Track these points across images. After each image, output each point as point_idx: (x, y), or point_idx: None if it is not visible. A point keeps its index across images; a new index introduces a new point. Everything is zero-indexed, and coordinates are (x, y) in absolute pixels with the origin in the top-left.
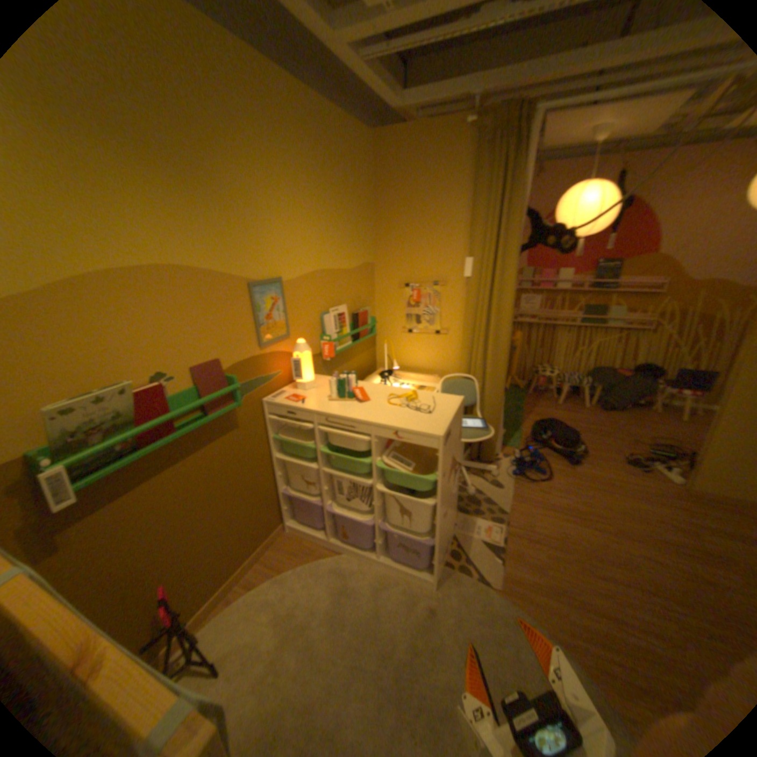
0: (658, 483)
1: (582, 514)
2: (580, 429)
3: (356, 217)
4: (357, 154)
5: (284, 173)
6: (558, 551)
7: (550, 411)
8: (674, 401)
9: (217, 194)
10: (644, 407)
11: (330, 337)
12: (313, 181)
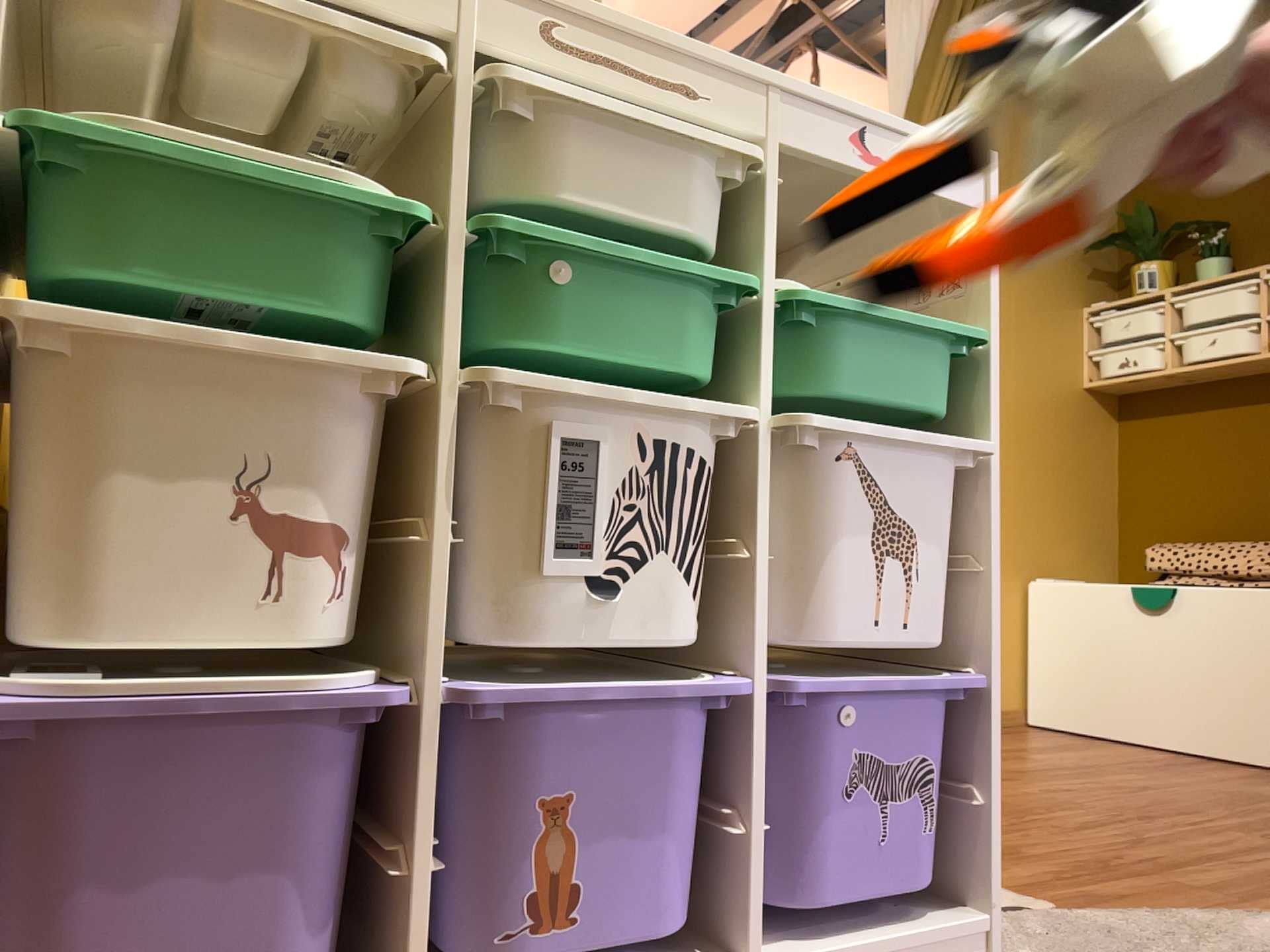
0: None
1: None
2: None
3: None
4: None
5: None
6: None
7: None
8: None
9: None
10: None
11: None
12: None
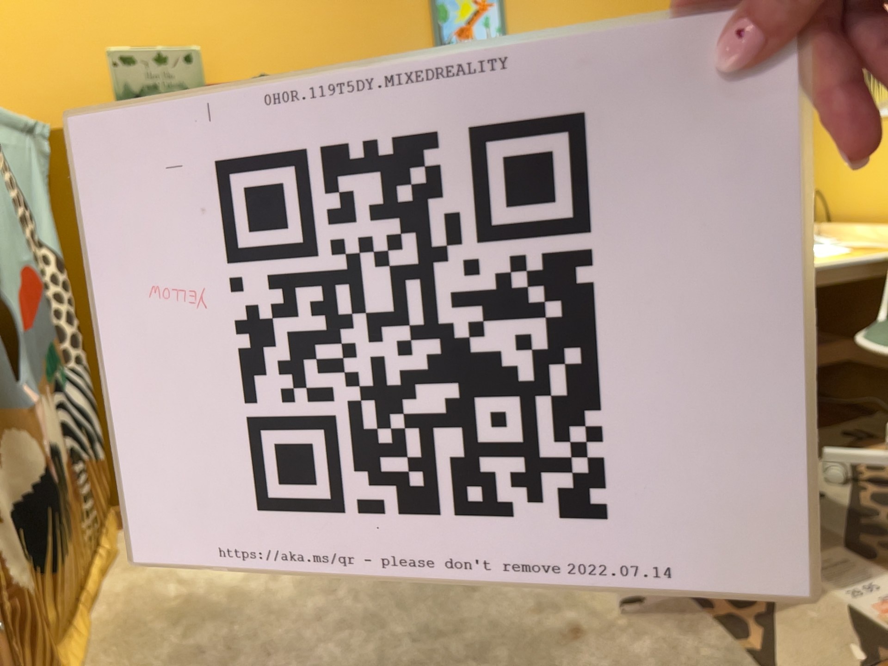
0: None
1: None
2: None
3: None
4: None
5: None
6: None
7: None
8: None
9: None
10: None
11: None
12: None
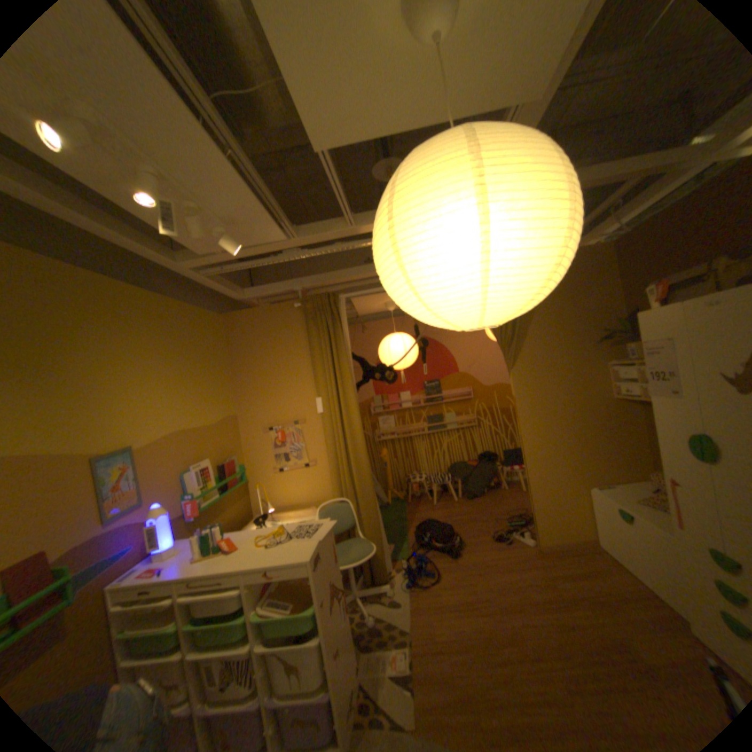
0: (518, 552)
1: (470, 606)
2: (453, 523)
3: (212, 380)
4: (208, 333)
5: (133, 357)
6: (457, 654)
7: (427, 514)
8: (512, 478)
9: (56, 384)
10: (495, 489)
11: (191, 496)
12: (164, 359)
